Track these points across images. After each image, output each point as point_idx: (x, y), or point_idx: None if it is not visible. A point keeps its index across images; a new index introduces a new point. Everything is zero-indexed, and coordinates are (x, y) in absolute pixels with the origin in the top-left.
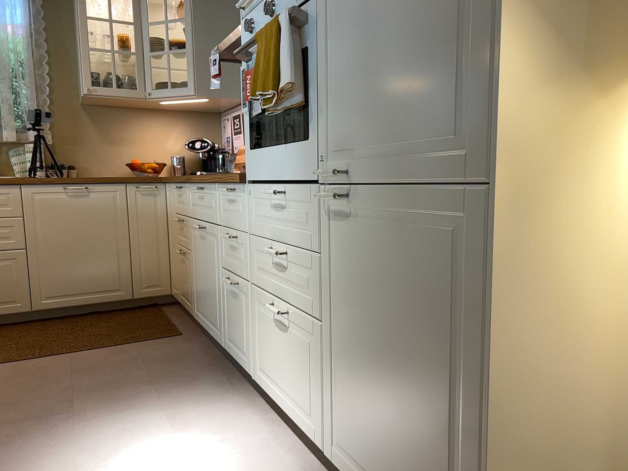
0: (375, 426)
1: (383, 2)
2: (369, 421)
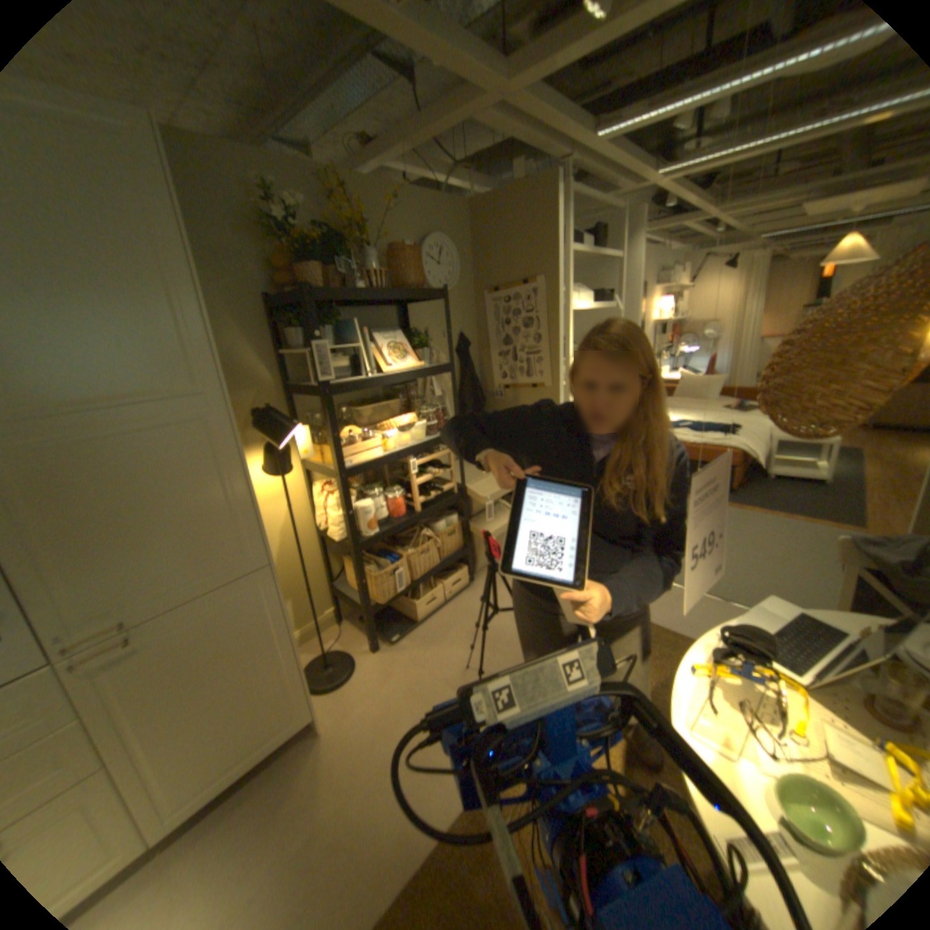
0: (208, 747)
1: (127, 504)
2: (200, 753)
